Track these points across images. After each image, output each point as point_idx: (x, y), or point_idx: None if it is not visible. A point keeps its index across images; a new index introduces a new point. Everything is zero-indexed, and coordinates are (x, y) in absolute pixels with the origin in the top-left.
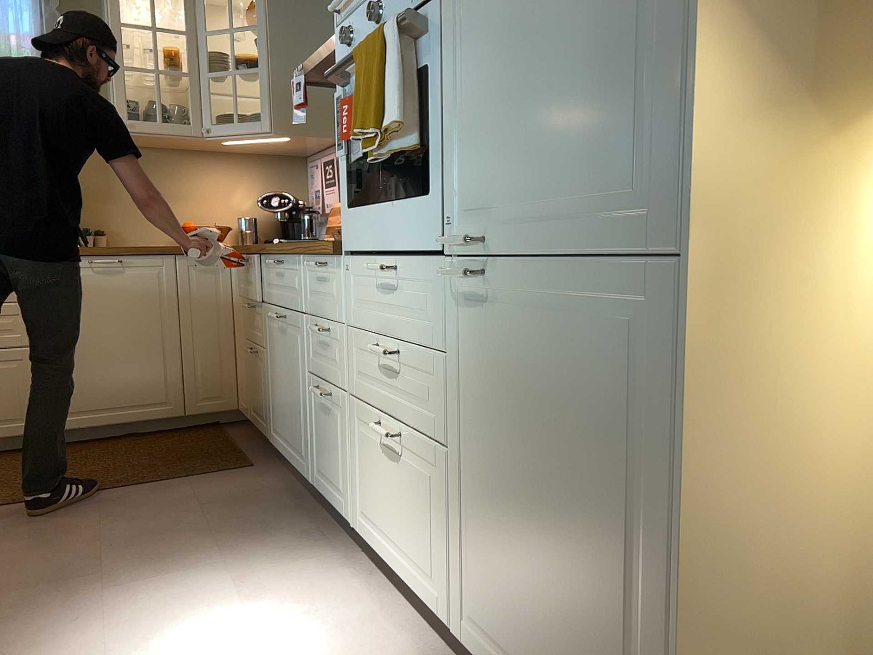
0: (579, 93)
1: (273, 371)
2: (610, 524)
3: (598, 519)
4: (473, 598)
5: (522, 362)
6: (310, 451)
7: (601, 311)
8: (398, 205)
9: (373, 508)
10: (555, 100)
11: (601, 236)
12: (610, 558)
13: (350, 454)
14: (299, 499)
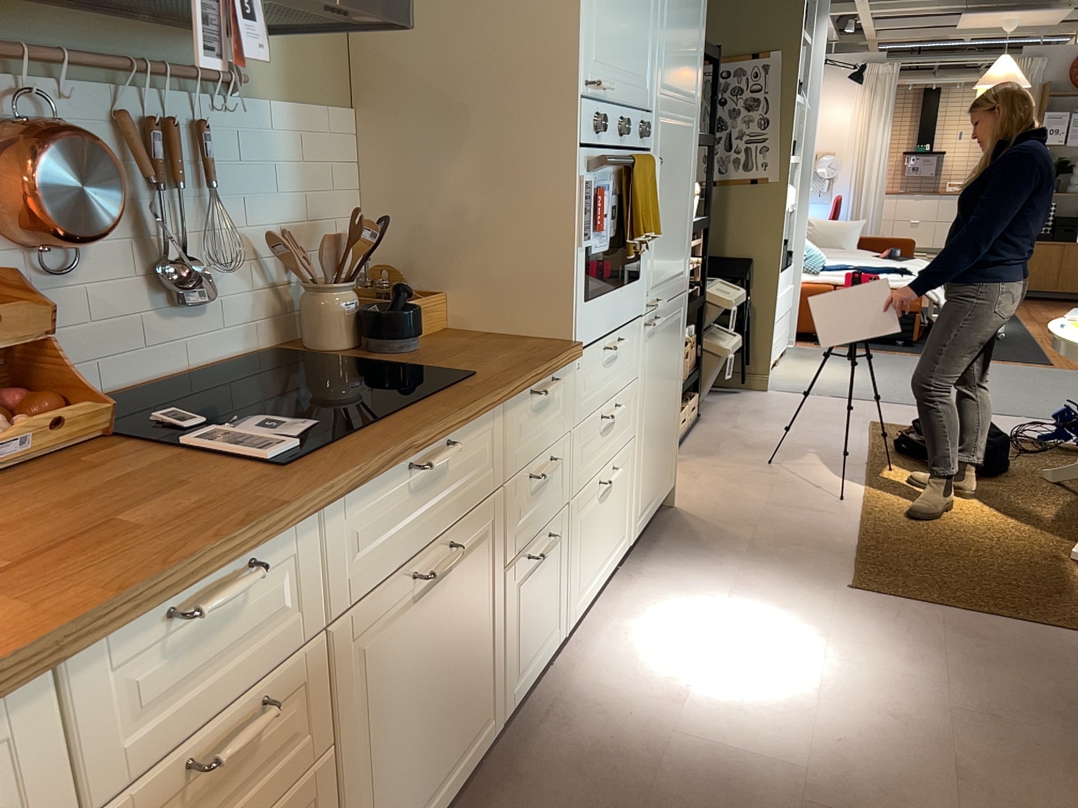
0: (678, 232)
1: (387, 727)
2: (673, 392)
3: (671, 394)
4: (639, 503)
5: (661, 352)
6: (502, 678)
7: (676, 315)
8: (622, 289)
9: (588, 569)
10: (674, 233)
11: (678, 287)
12: (672, 405)
13: (566, 563)
14: (473, 806)
